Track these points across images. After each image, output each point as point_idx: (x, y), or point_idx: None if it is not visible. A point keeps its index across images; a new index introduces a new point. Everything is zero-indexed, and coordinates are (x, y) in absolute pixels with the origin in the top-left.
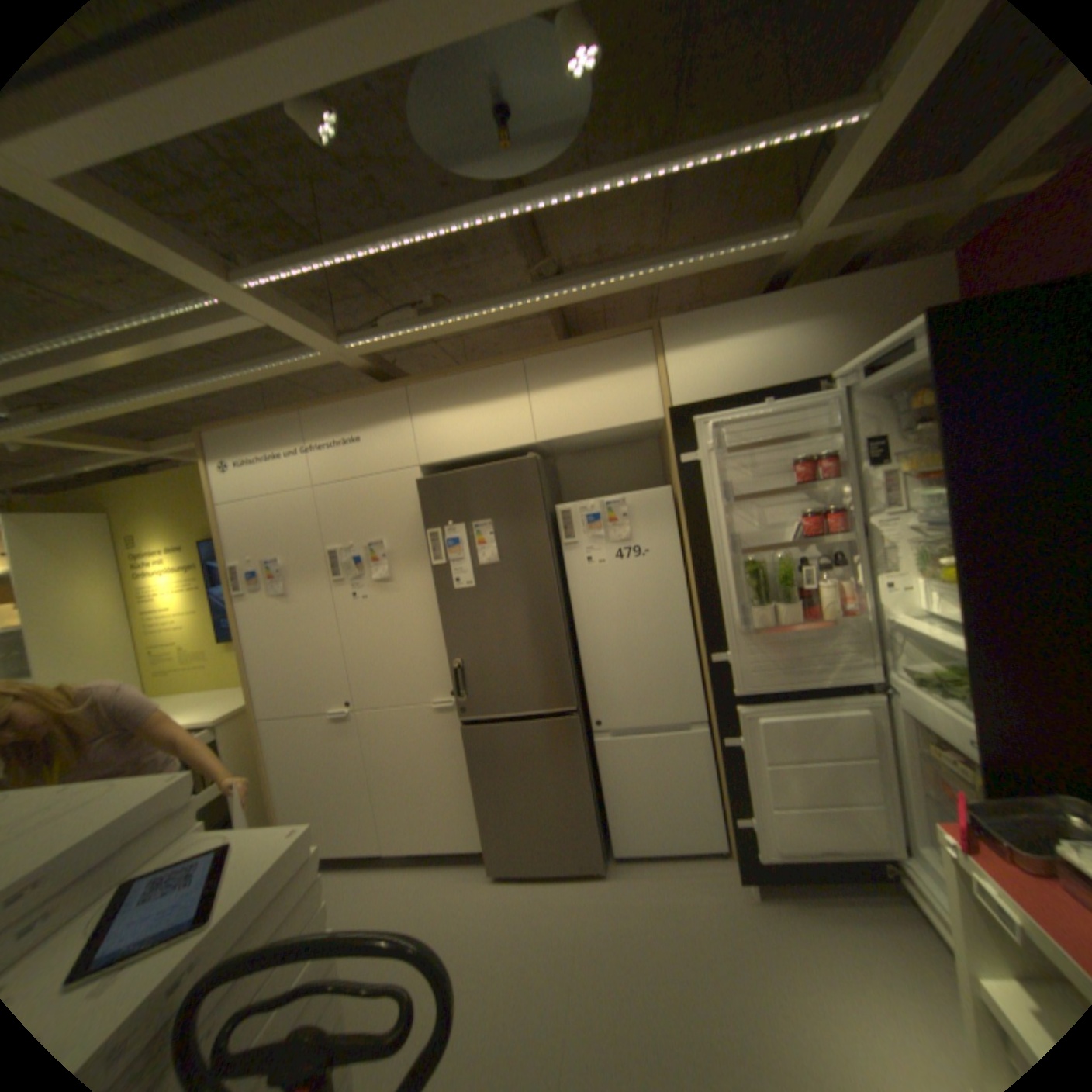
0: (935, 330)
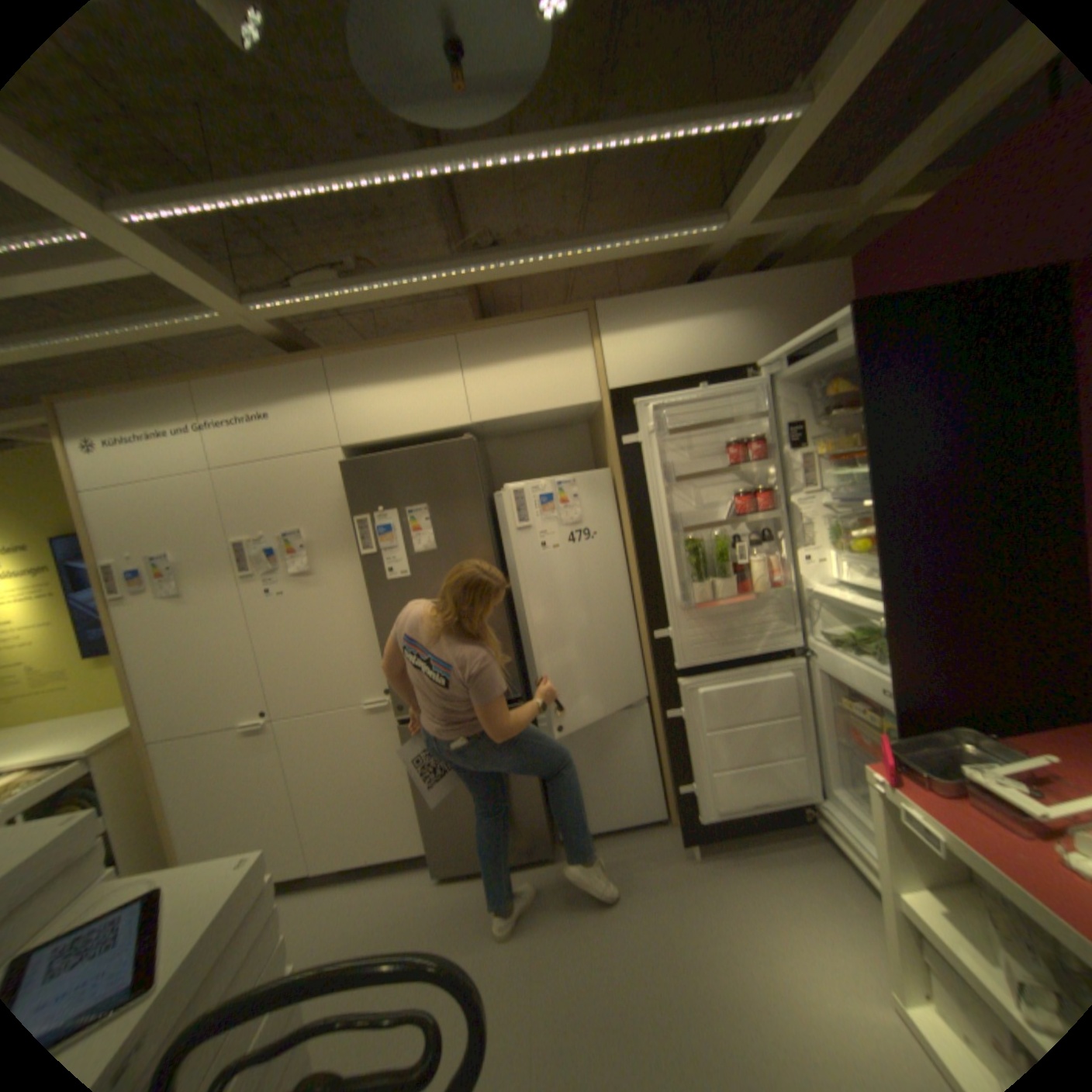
0: (856, 322)
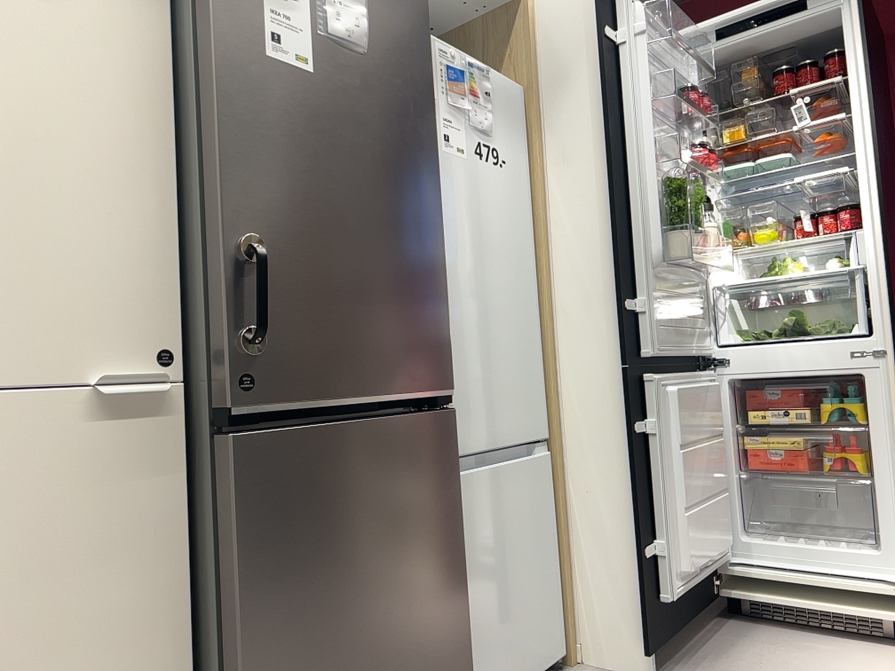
0: None
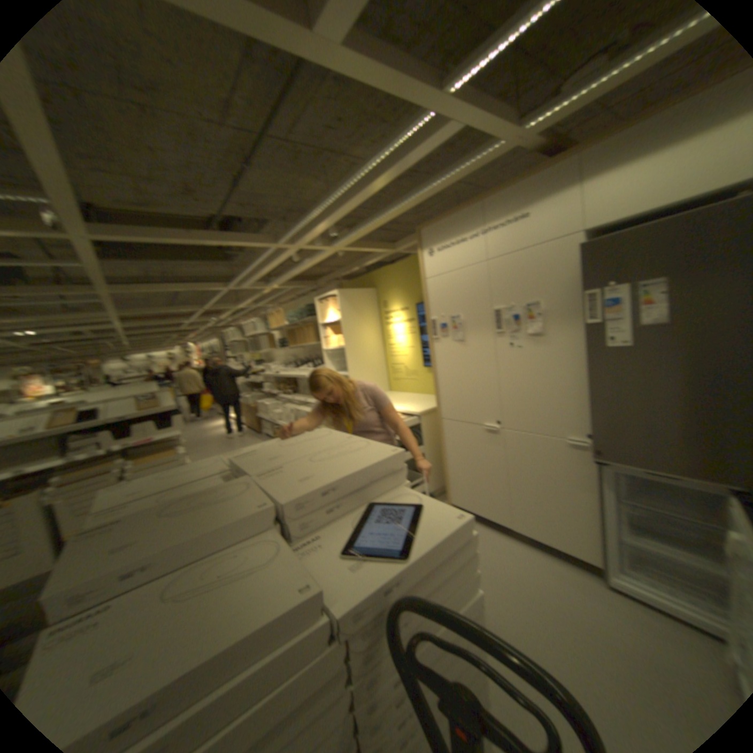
0: None
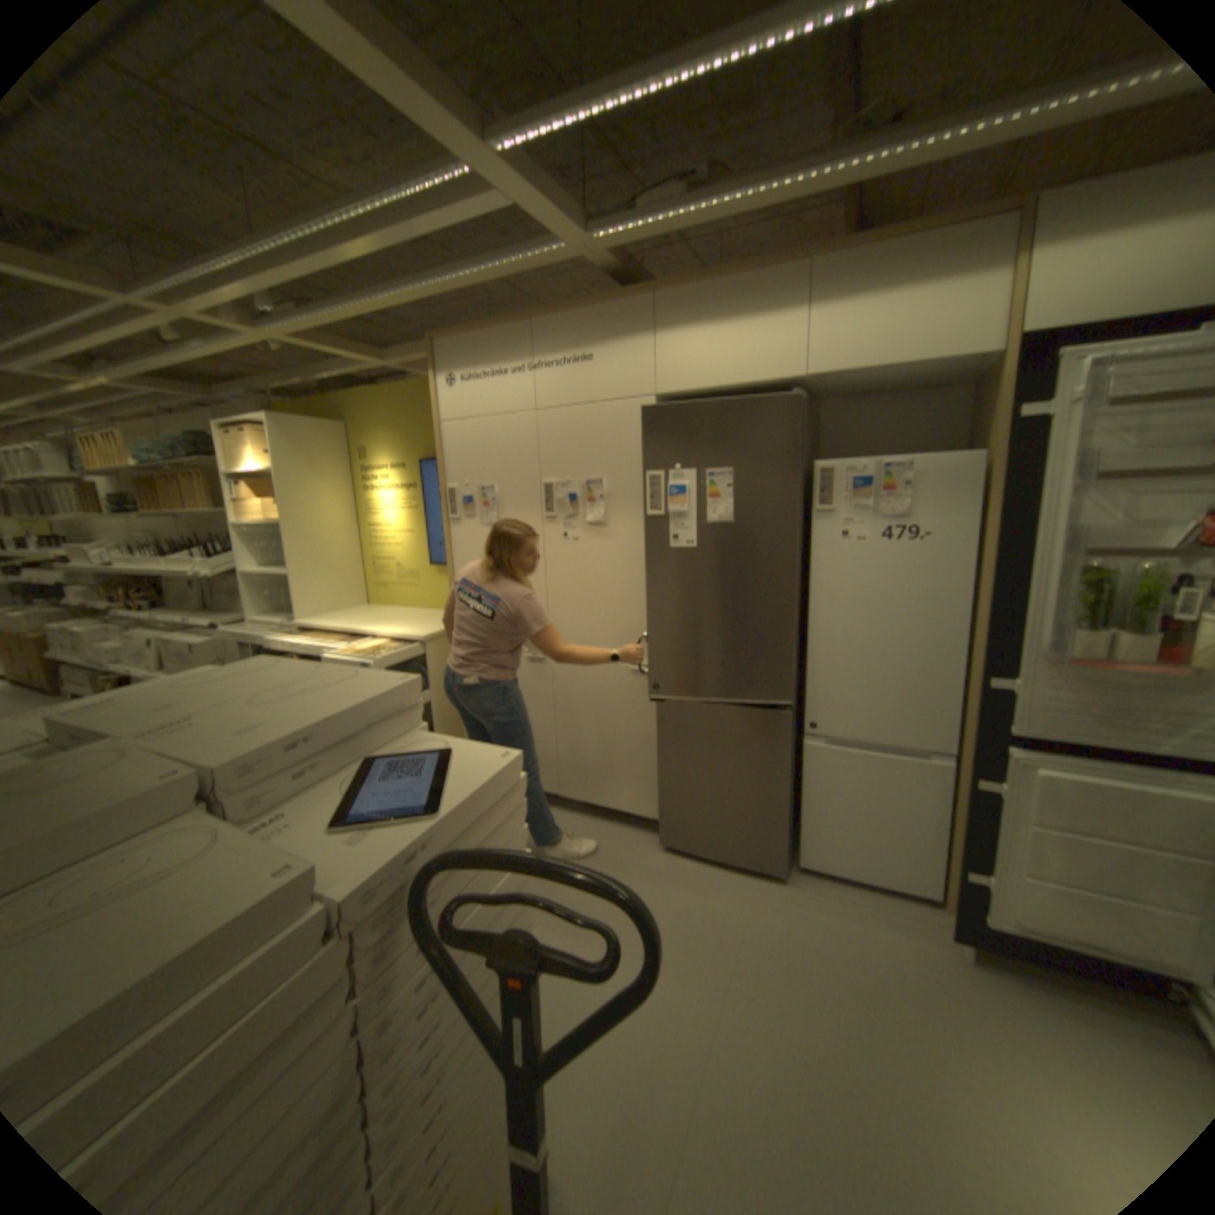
0: None
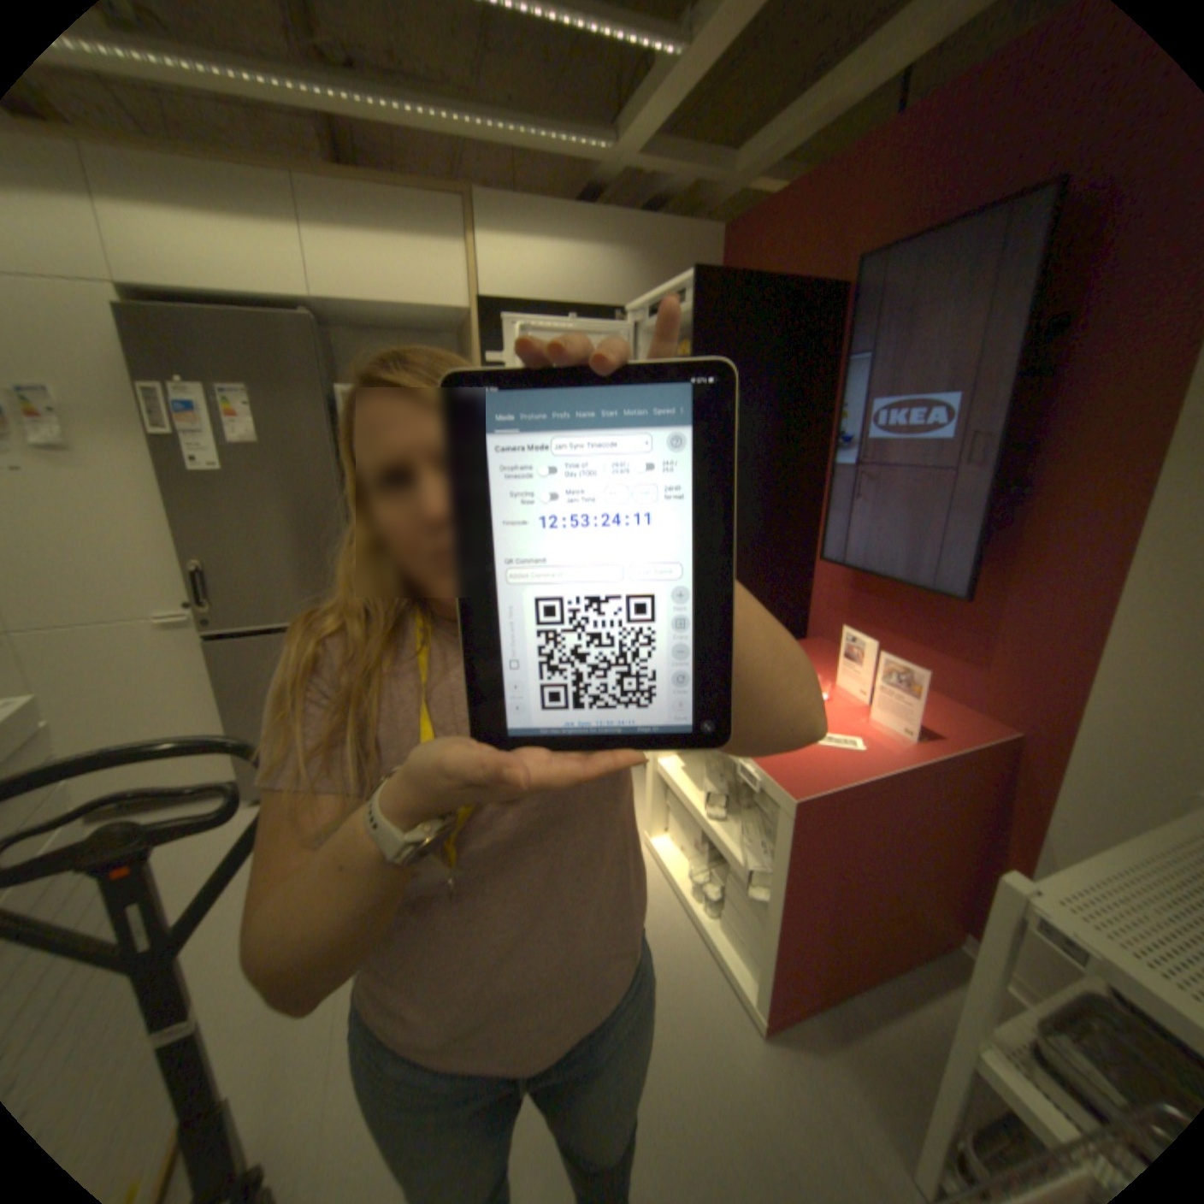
0: (698, 288)
